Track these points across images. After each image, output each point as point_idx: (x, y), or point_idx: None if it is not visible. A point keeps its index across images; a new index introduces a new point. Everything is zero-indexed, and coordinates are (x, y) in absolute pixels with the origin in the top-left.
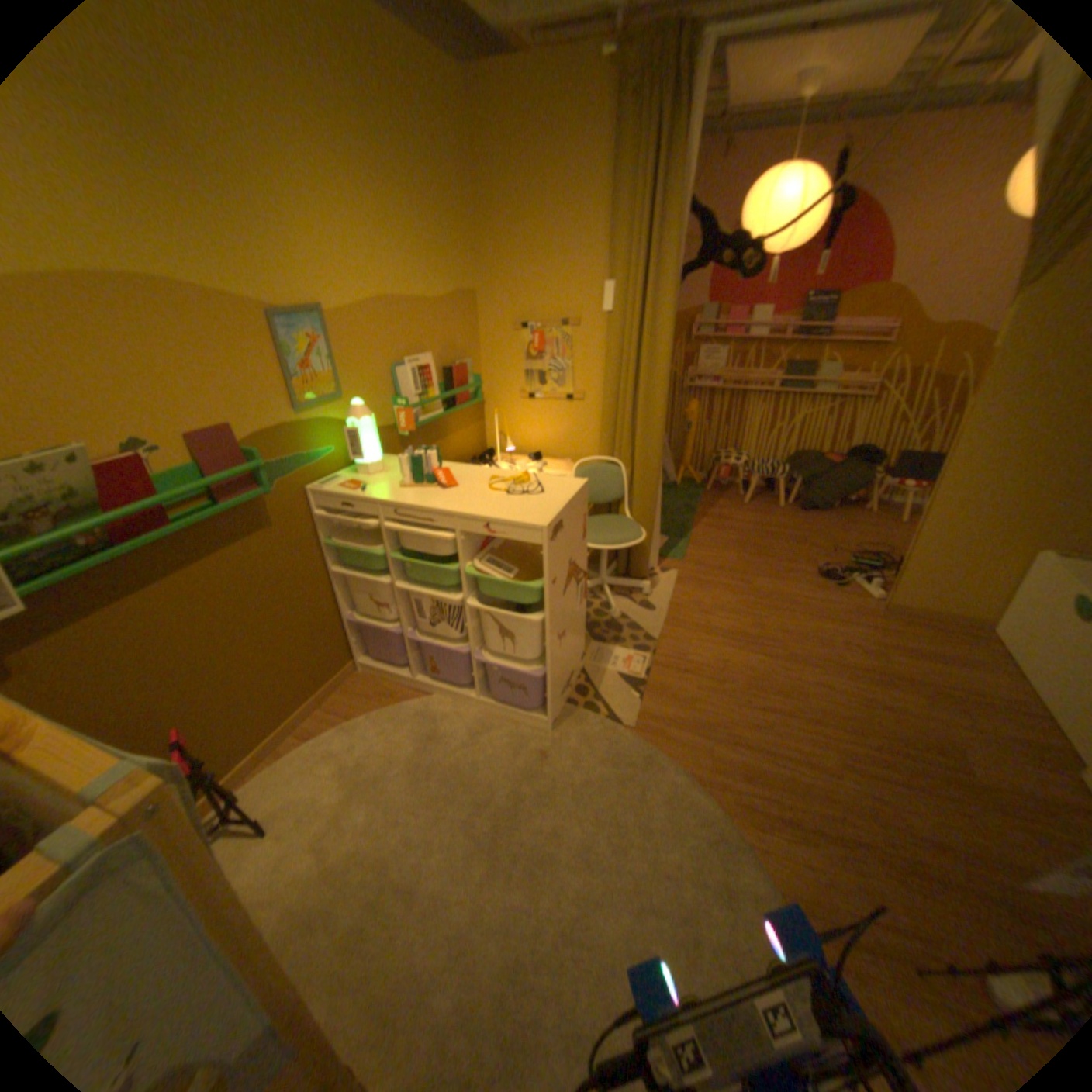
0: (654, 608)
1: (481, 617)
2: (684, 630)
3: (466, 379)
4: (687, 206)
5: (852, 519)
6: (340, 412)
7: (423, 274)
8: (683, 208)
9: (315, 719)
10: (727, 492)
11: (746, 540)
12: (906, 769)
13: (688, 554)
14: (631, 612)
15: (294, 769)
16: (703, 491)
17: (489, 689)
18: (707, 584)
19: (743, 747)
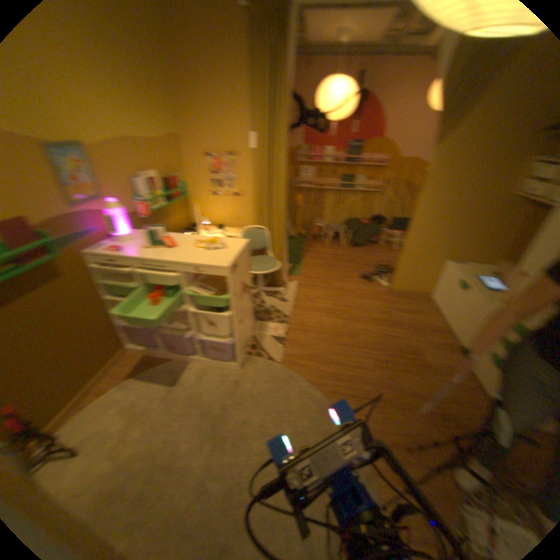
0: (285, 300)
1: (195, 316)
2: (301, 310)
3: (175, 183)
4: (288, 94)
5: (372, 250)
6: (97, 205)
7: (142, 123)
8: (286, 94)
9: (100, 384)
10: (316, 239)
11: (326, 262)
12: (399, 362)
13: (300, 271)
14: (274, 304)
15: (89, 415)
16: (305, 239)
17: (203, 353)
18: (310, 286)
19: (331, 363)
